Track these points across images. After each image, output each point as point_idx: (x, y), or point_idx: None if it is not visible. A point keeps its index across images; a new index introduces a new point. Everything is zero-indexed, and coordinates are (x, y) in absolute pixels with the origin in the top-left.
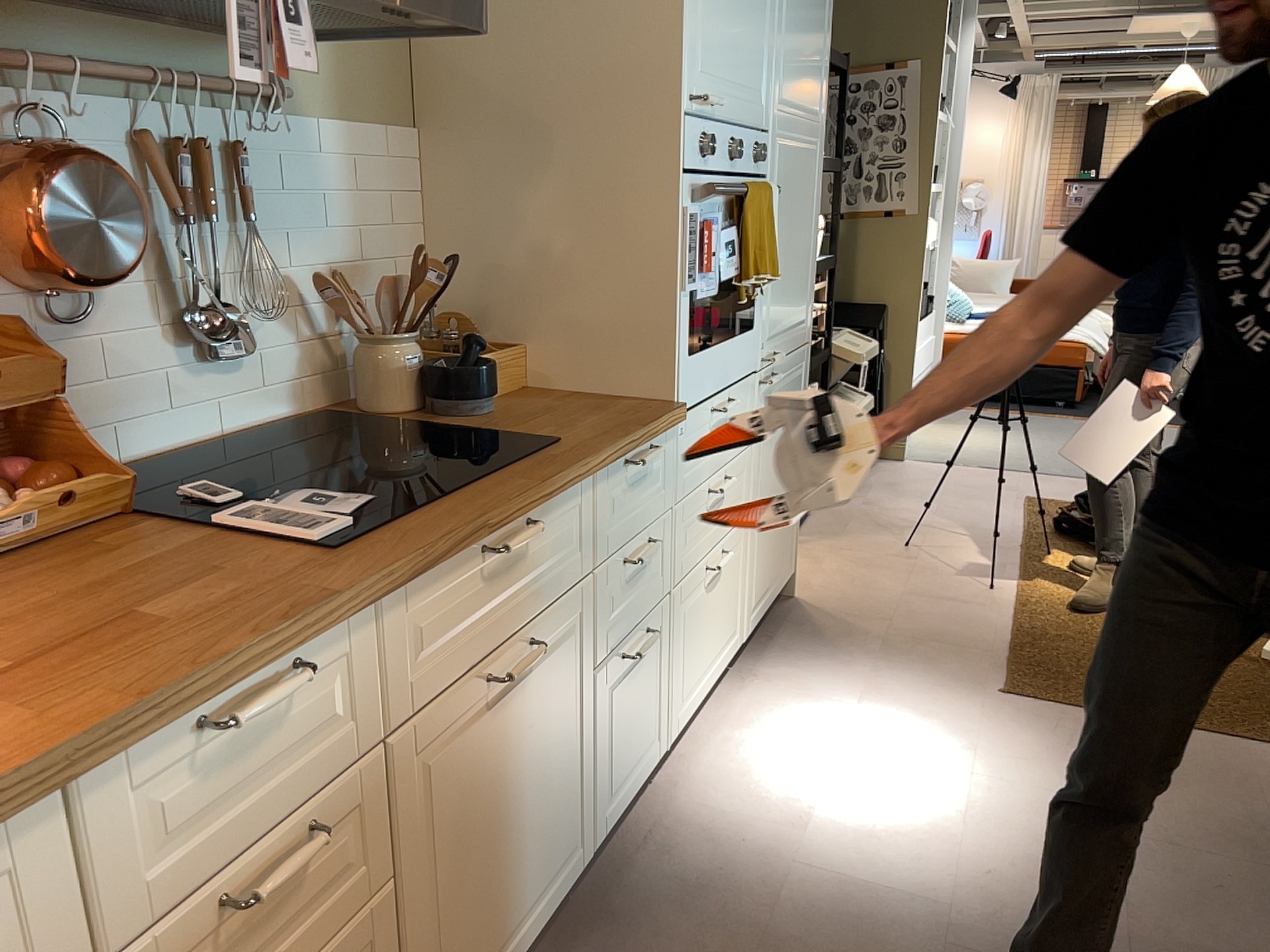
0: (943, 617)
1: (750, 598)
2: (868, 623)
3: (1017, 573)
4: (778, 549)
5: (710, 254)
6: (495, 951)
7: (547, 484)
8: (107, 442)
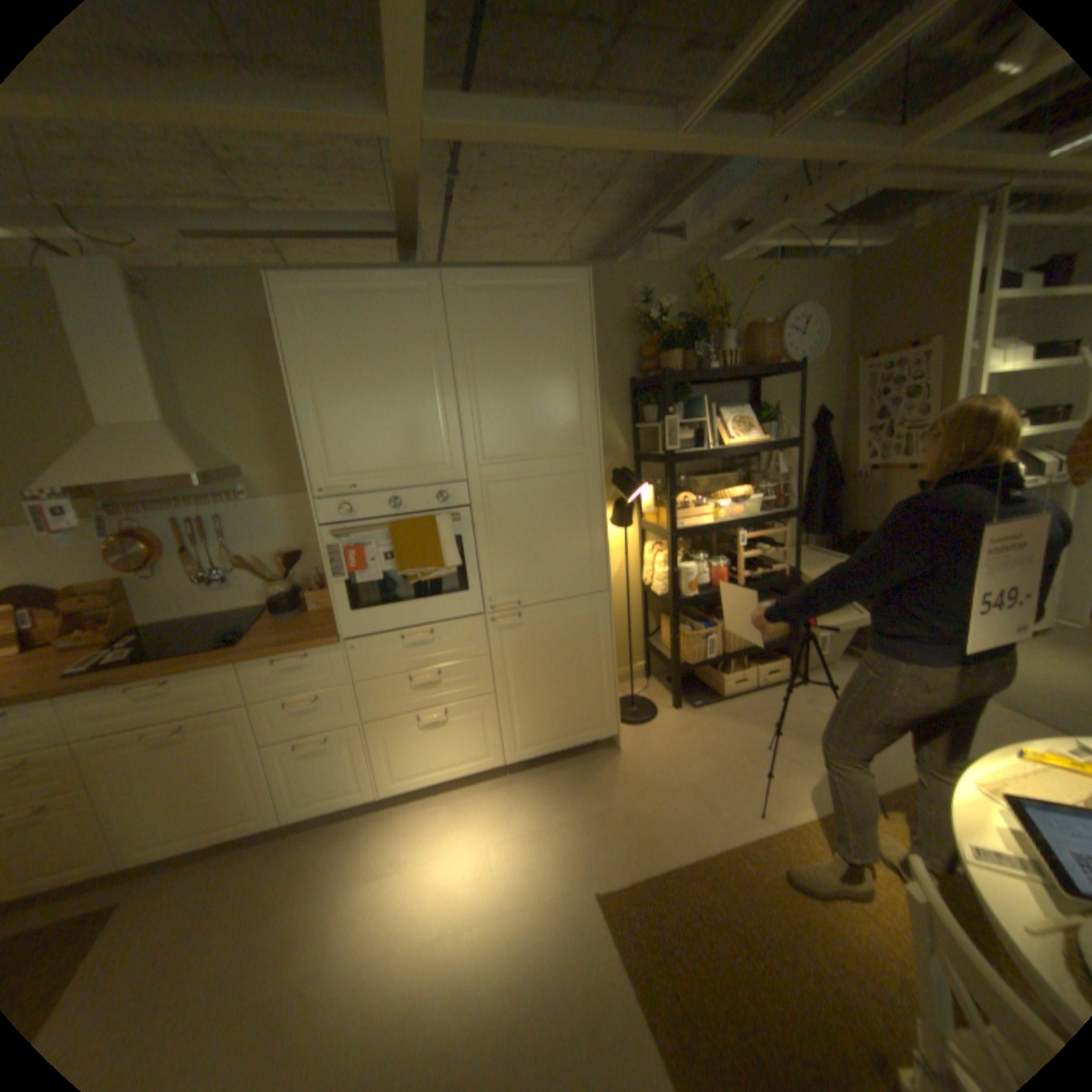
0: (677, 819)
1: (508, 741)
2: (622, 793)
3: (817, 820)
4: (565, 717)
5: (365, 560)
6: (180, 837)
7: (170, 669)
8: (168, 613)
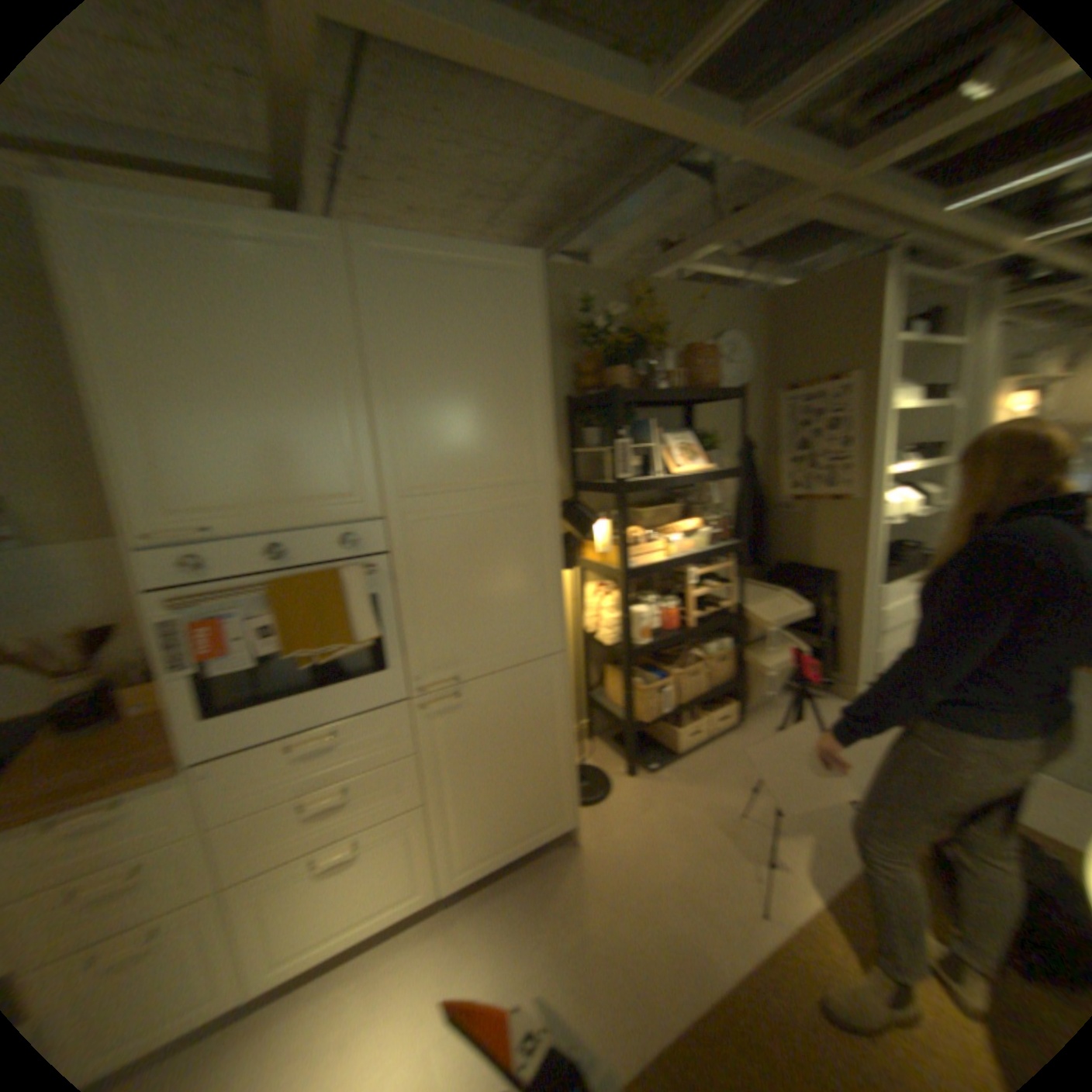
0: (668, 940)
1: (440, 867)
2: (593, 912)
3: (821, 908)
4: (513, 819)
5: (219, 642)
6: None
7: None
8: None
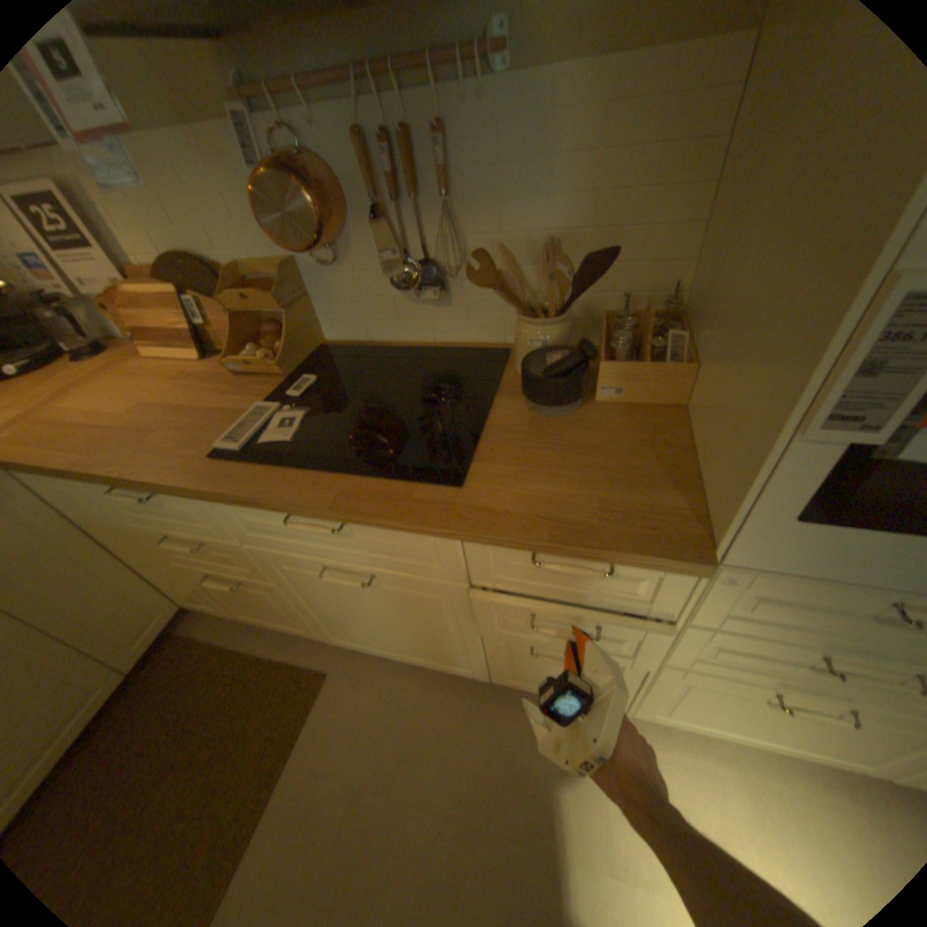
0: None
1: None
2: None
3: None
4: None
5: None
6: (381, 648)
7: (351, 512)
8: (364, 328)
